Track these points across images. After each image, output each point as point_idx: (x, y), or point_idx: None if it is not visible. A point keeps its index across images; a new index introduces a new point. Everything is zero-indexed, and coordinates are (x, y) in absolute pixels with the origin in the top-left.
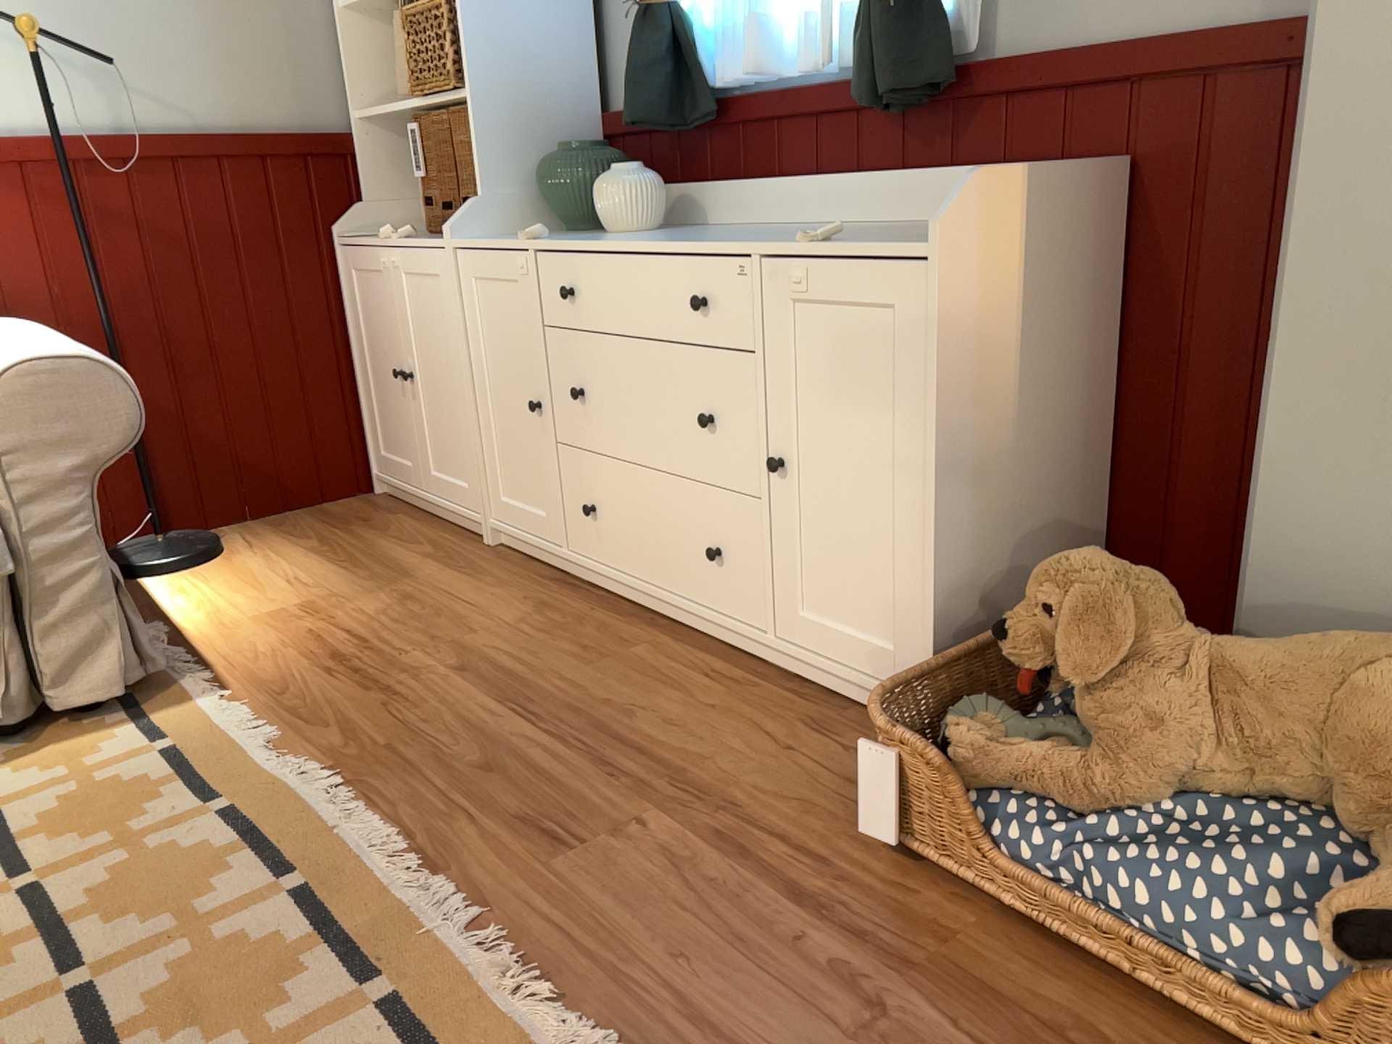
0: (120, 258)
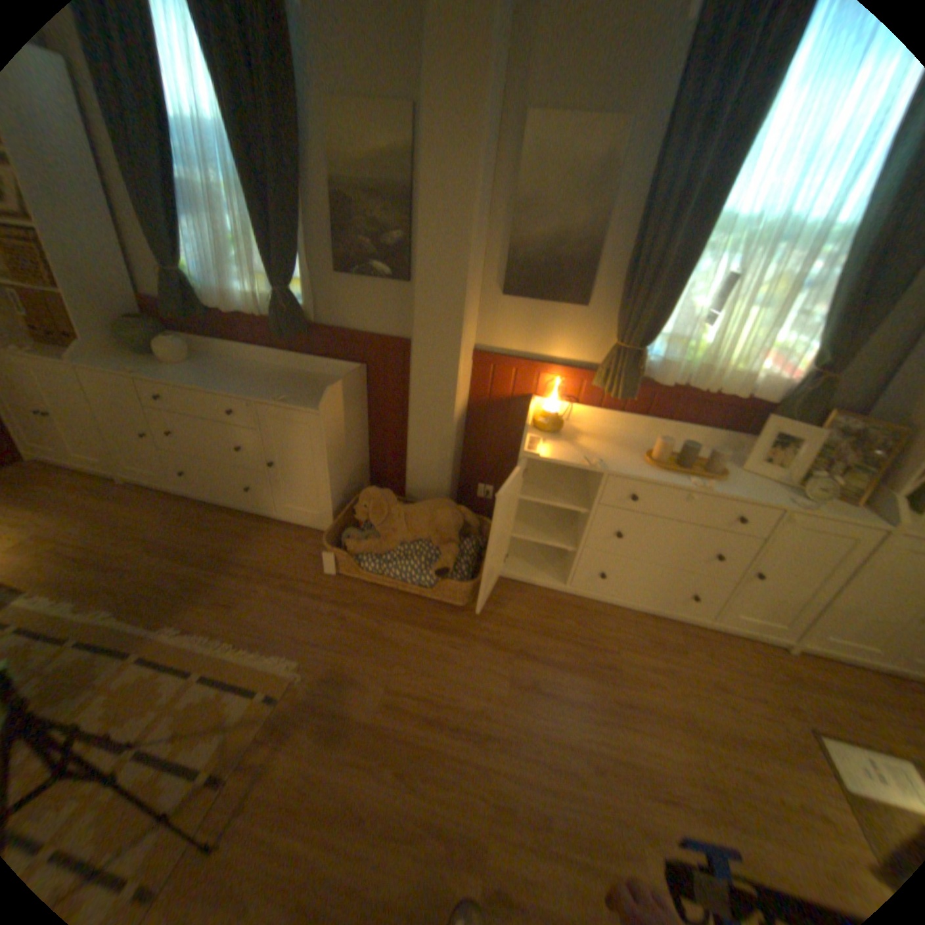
0: None
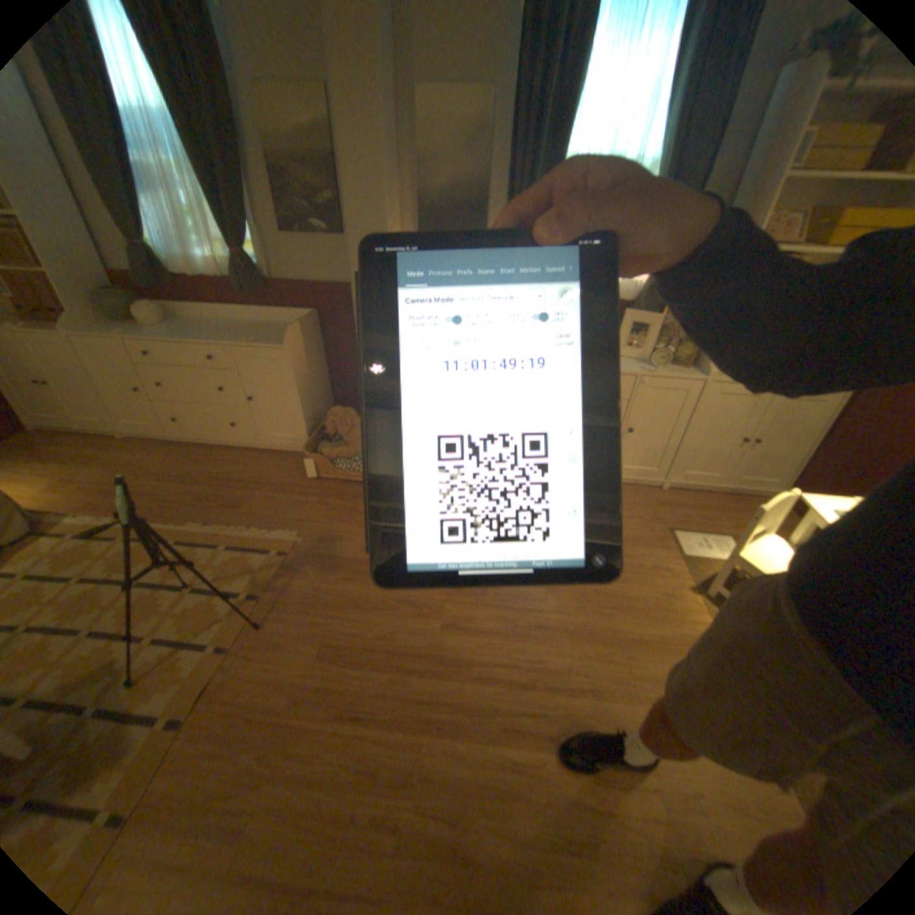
0: None
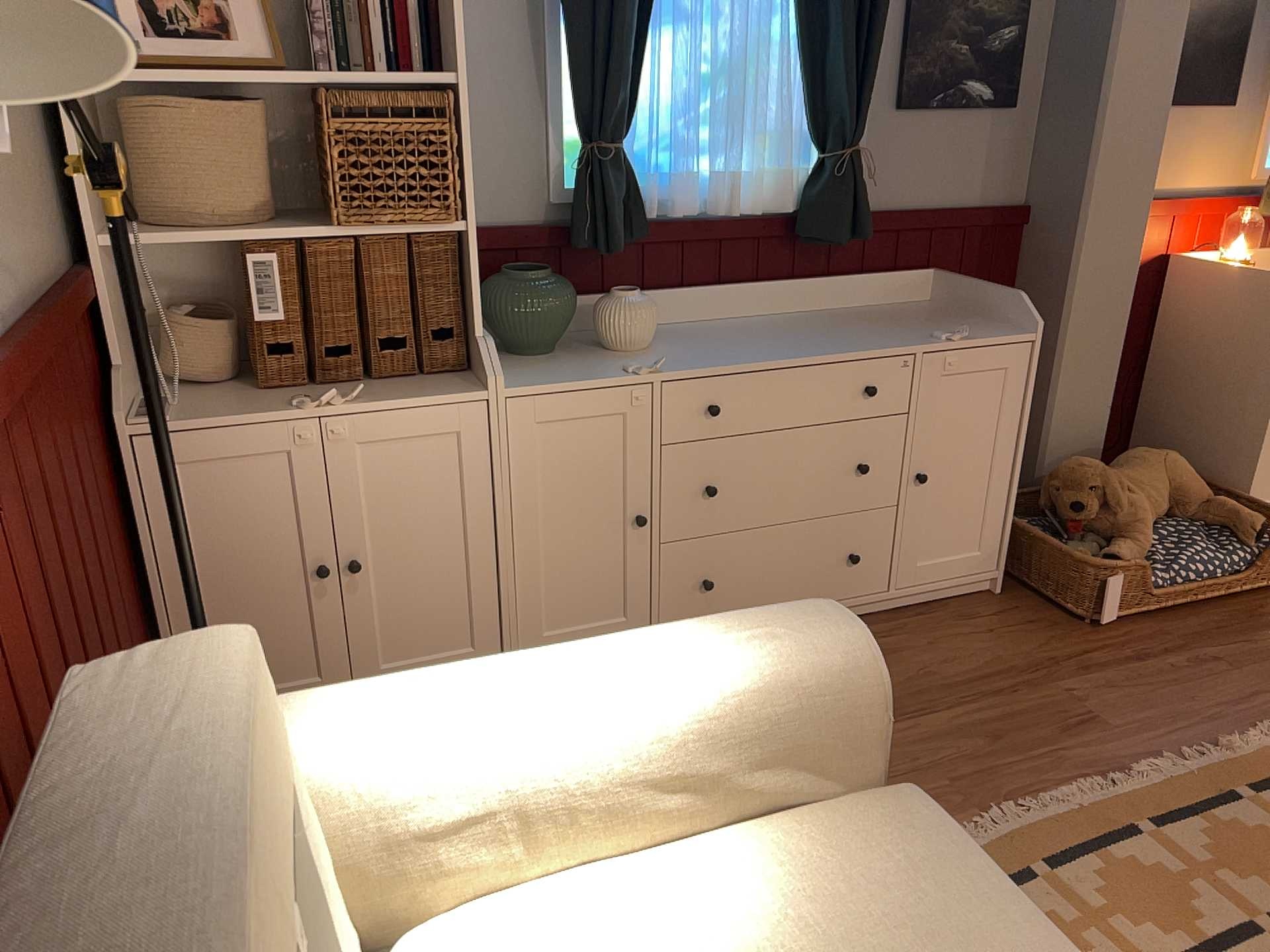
0: (41, 560)
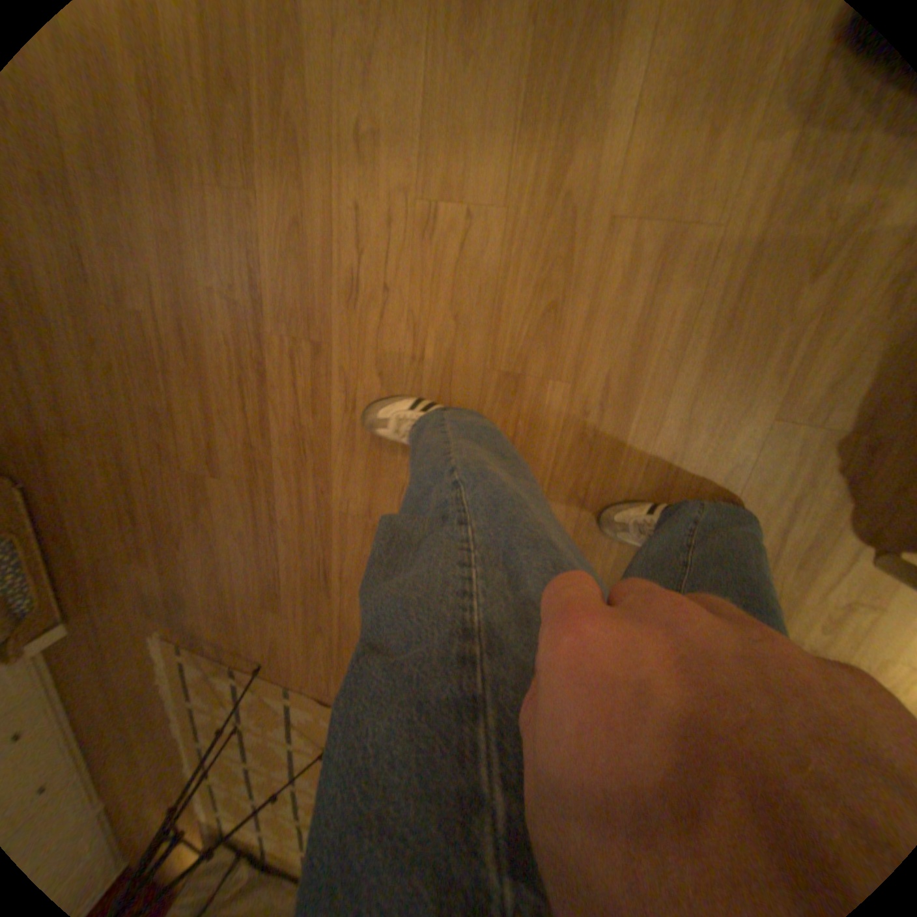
0: None
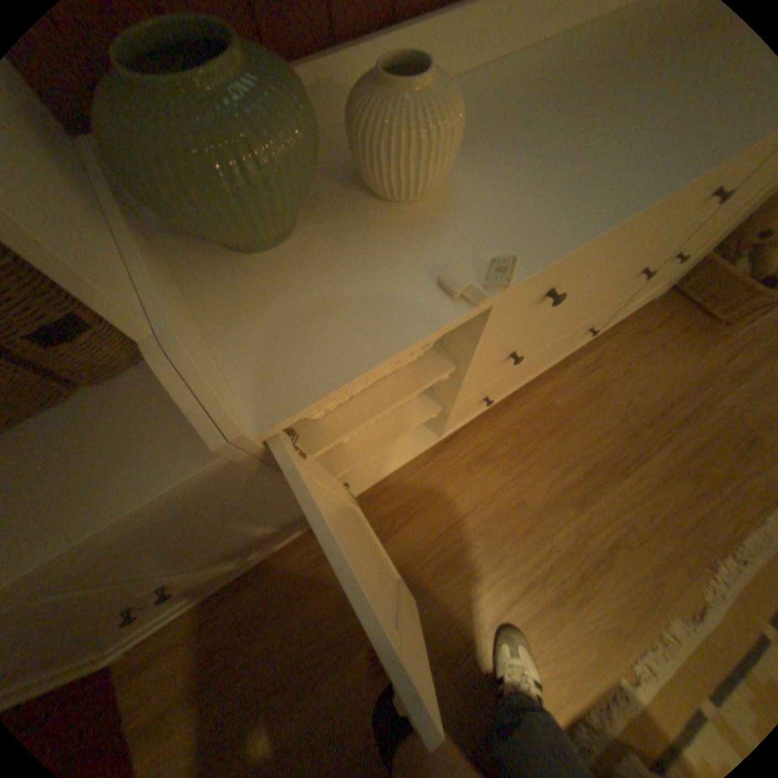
0: None
